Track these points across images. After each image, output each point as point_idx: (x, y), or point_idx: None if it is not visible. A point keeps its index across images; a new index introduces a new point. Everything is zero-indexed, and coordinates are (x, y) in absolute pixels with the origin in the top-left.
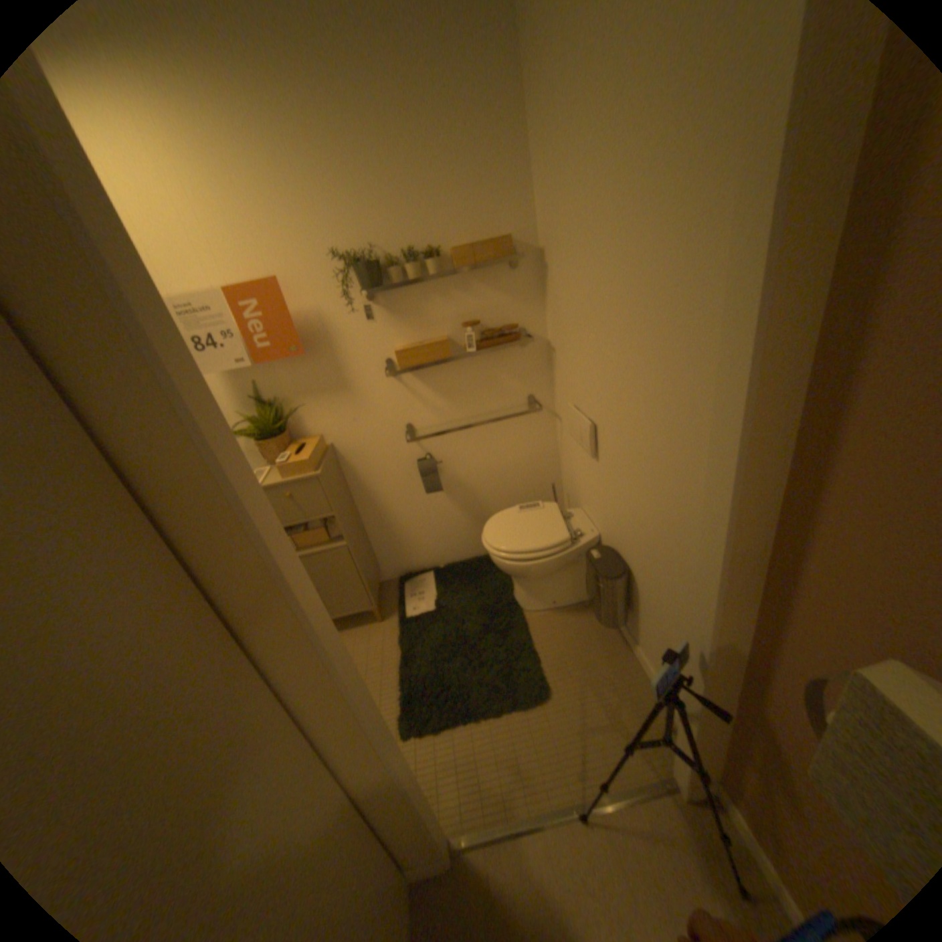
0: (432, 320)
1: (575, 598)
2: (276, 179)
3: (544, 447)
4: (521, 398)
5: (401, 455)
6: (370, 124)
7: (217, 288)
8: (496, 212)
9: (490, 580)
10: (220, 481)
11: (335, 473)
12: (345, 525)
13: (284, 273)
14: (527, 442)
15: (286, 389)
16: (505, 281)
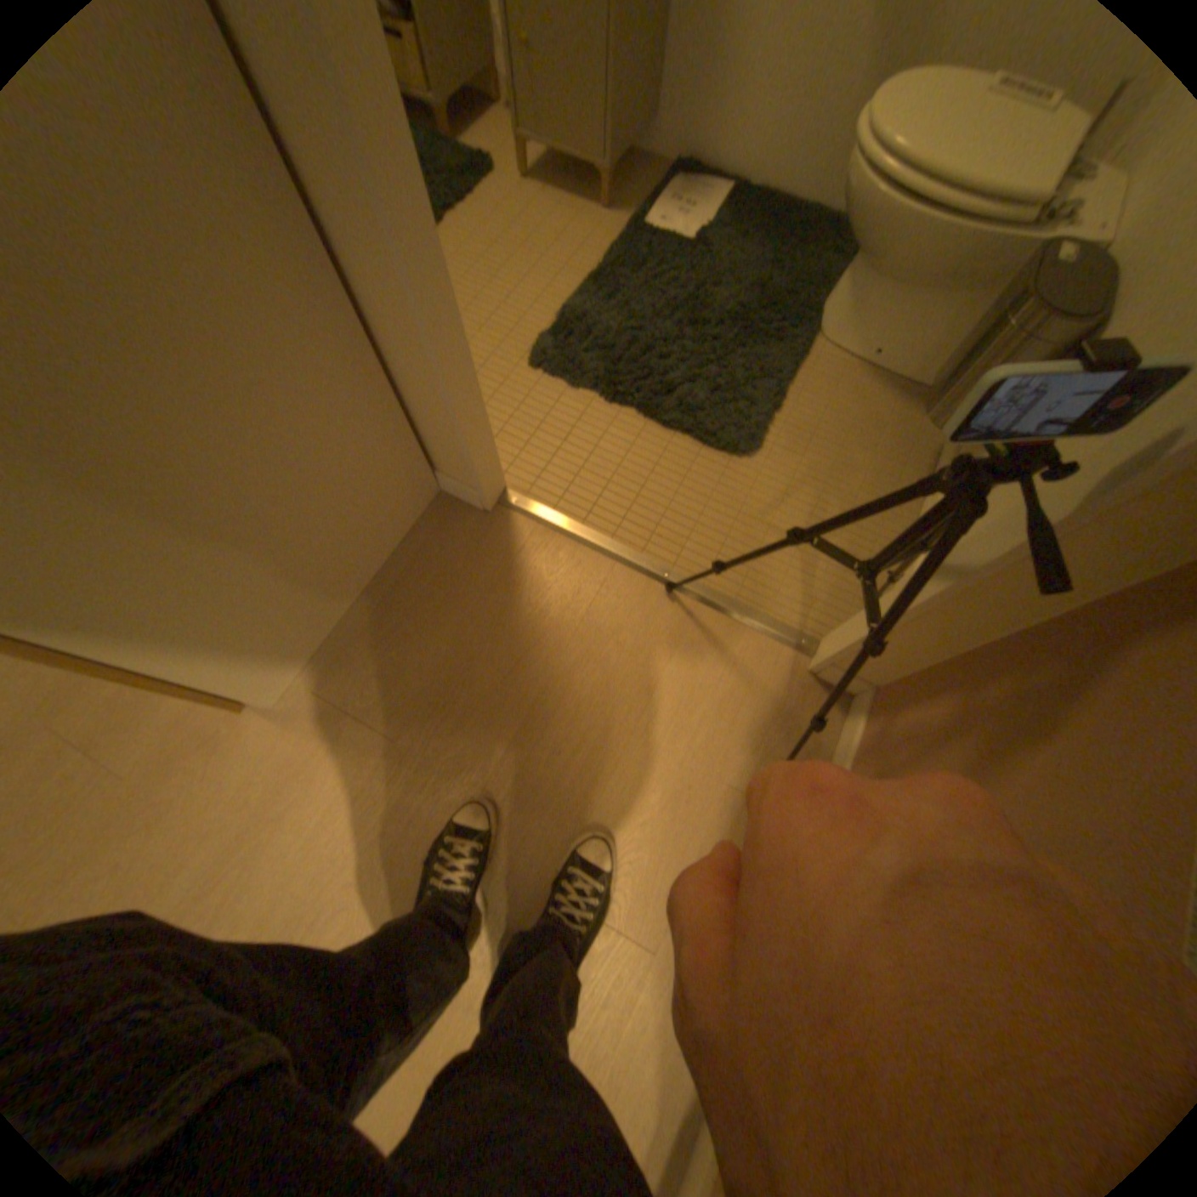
0: None
1: (921, 362)
2: None
3: None
4: None
5: None
6: None
7: None
8: None
9: (813, 248)
10: None
11: None
12: None
13: None
14: None
15: None
16: None
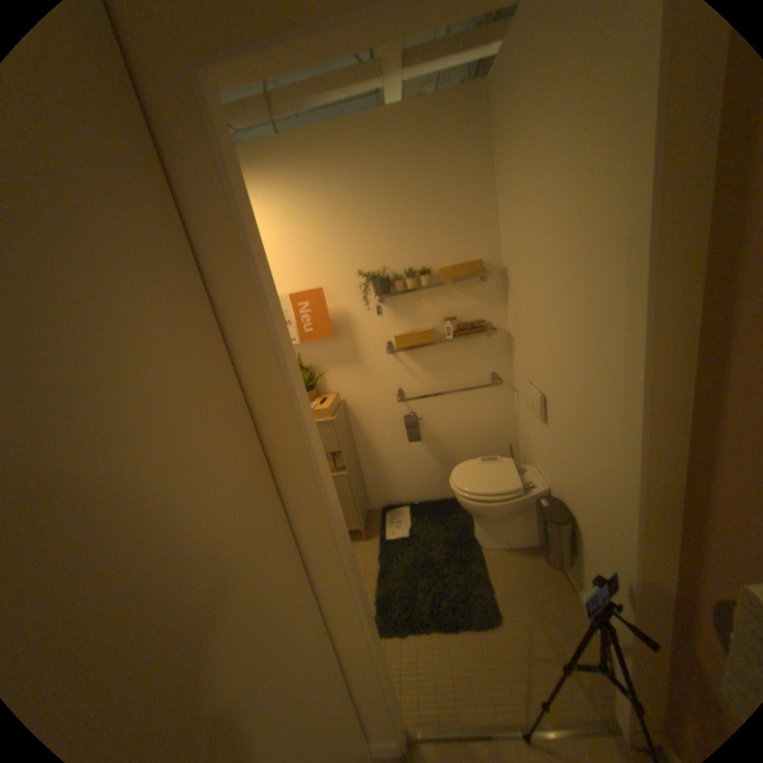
0: (421, 316)
1: (527, 543)
2: (329, 229)
3: (503, 413)
4: (486, 374)
5: (392, 411)
6: (390, 195)
7: (285, 294)
8: (472, 244)
9: (454, 519)
10: (294, 402)
11: (343, 420)
12: (347, 459)
13: (326, 285)
14: (490, 409)
15: (318, 360)
16: (477, 290)
